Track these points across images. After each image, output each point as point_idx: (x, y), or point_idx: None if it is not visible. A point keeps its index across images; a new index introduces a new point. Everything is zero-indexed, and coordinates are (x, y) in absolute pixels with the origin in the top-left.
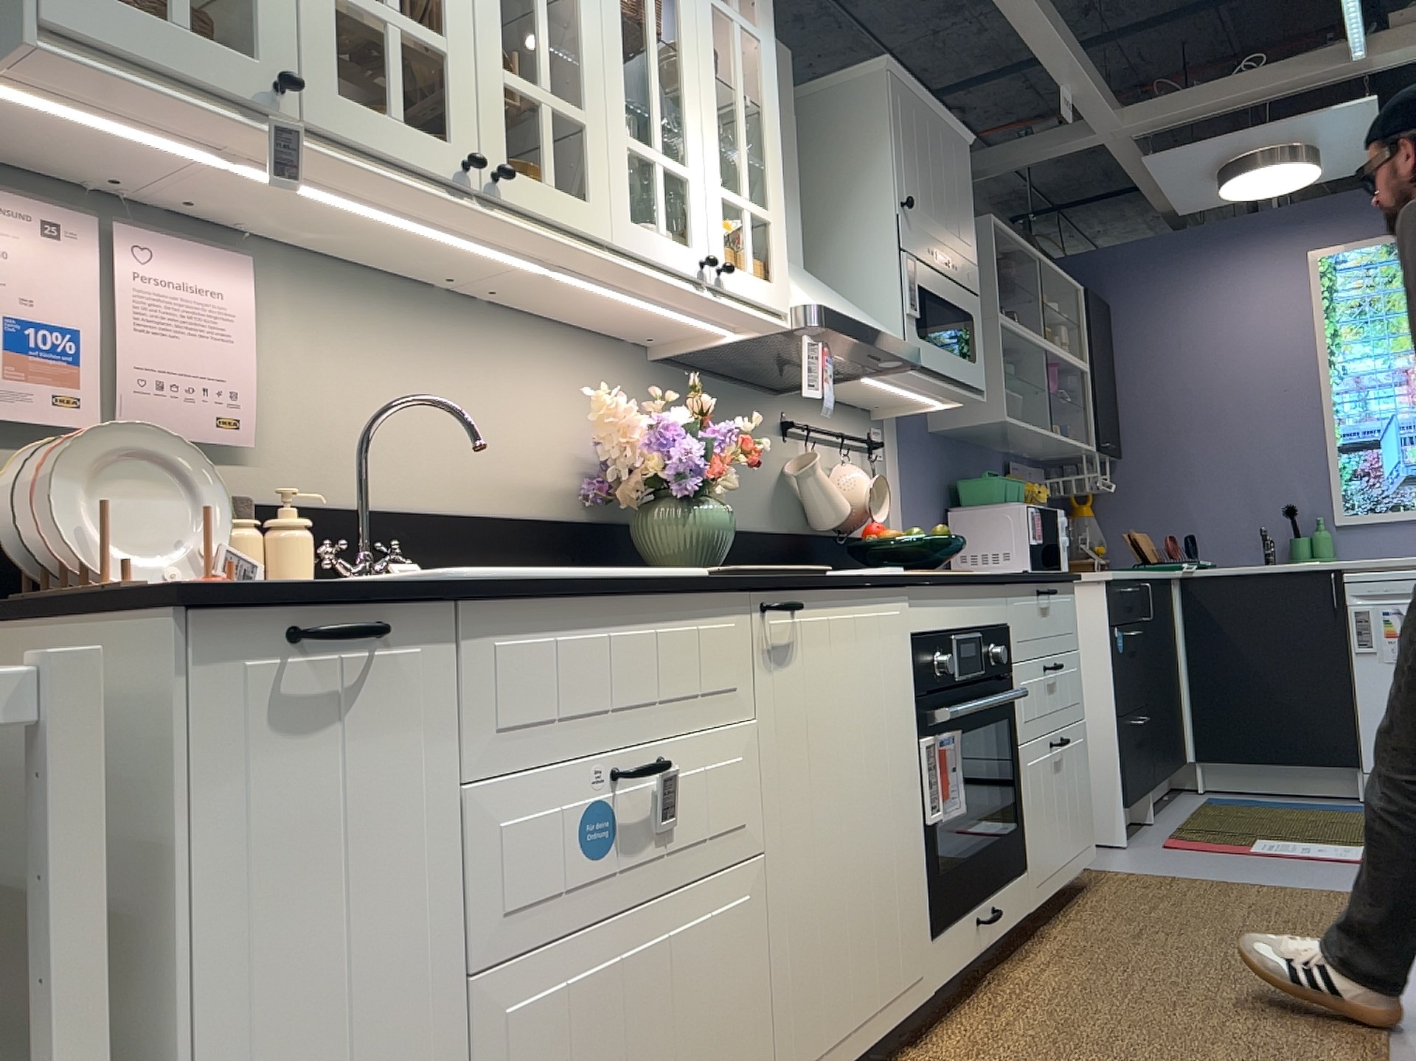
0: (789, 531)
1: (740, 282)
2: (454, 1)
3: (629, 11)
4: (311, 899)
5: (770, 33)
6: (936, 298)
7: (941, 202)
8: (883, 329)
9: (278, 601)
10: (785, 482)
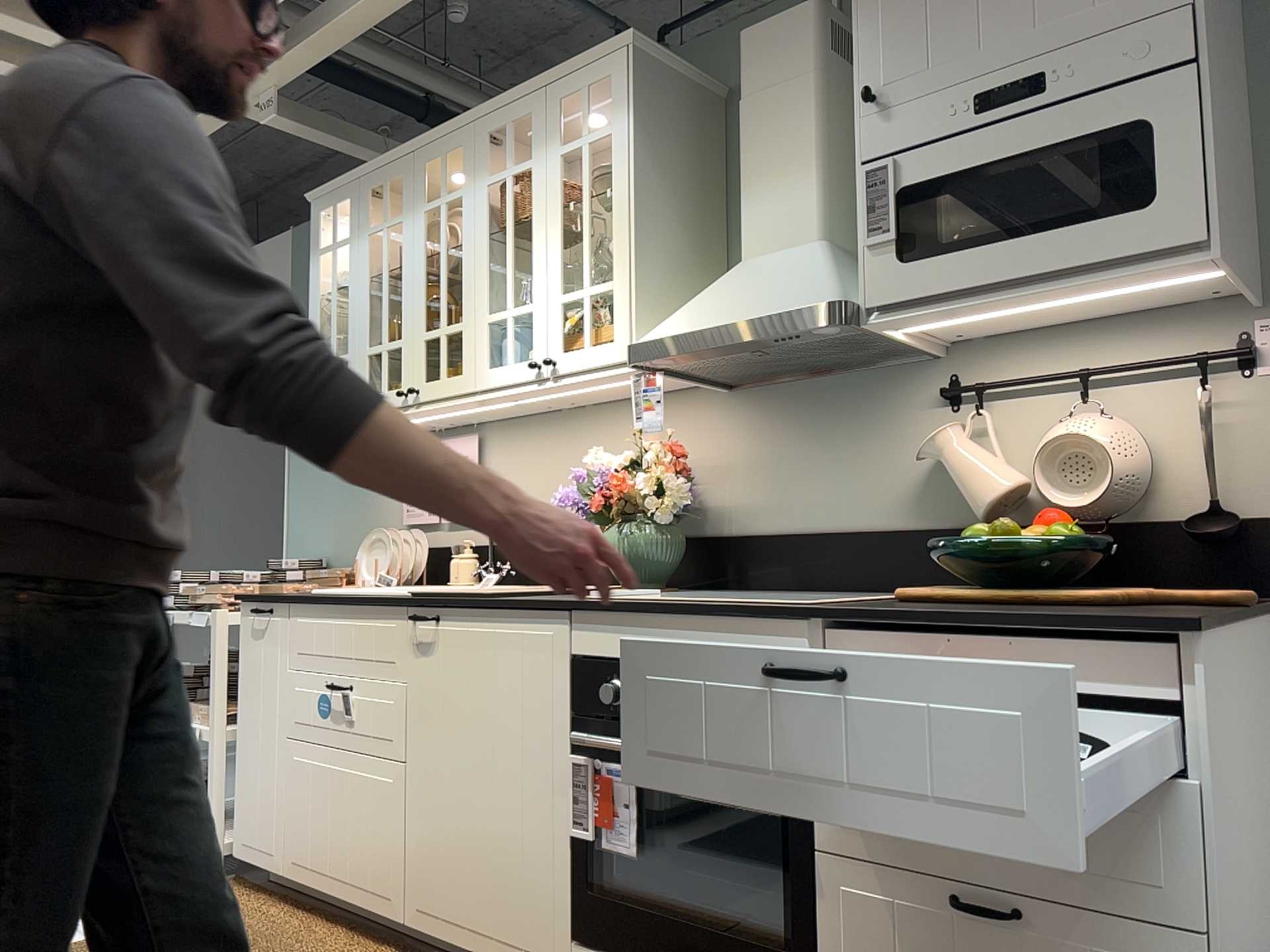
0: (948, 525)
1: (573, 360)
2: (404, 317)
3: (509, 220)
4: (257, 689)
5: (620, 115)
6: (976, 171)
7: (1003, 2)
8: (778, 303)
9: (251, 600)
10: (944, 463)
